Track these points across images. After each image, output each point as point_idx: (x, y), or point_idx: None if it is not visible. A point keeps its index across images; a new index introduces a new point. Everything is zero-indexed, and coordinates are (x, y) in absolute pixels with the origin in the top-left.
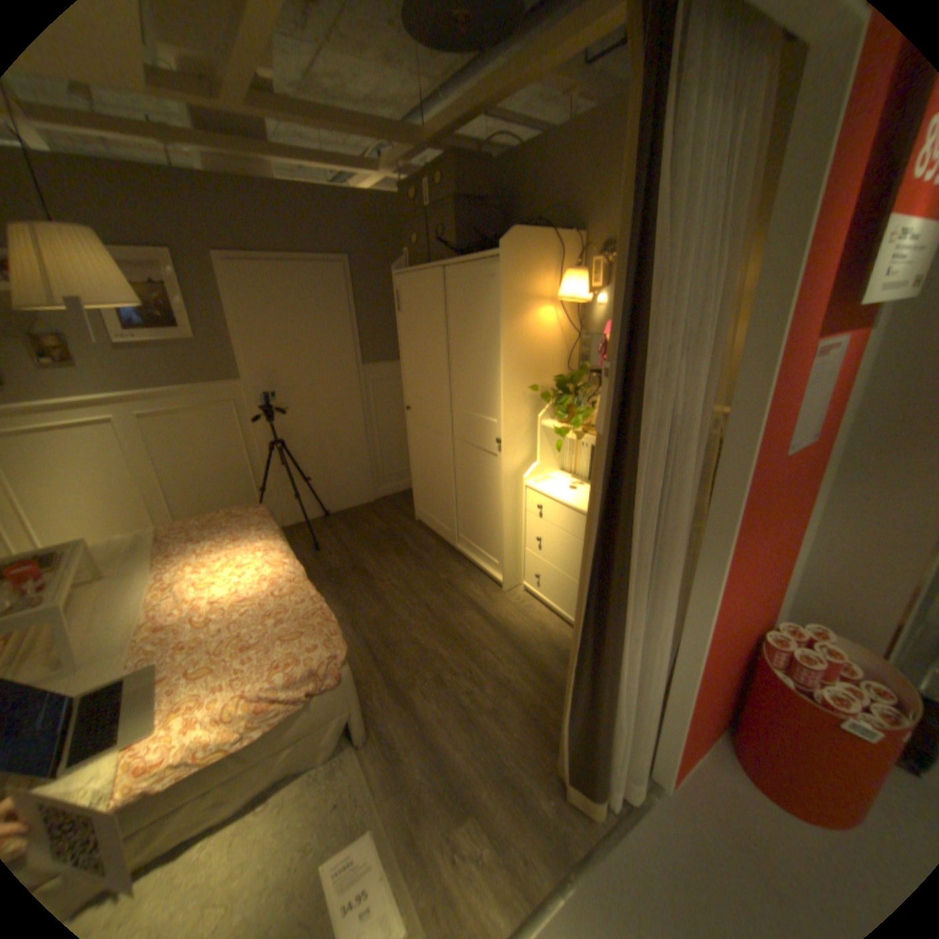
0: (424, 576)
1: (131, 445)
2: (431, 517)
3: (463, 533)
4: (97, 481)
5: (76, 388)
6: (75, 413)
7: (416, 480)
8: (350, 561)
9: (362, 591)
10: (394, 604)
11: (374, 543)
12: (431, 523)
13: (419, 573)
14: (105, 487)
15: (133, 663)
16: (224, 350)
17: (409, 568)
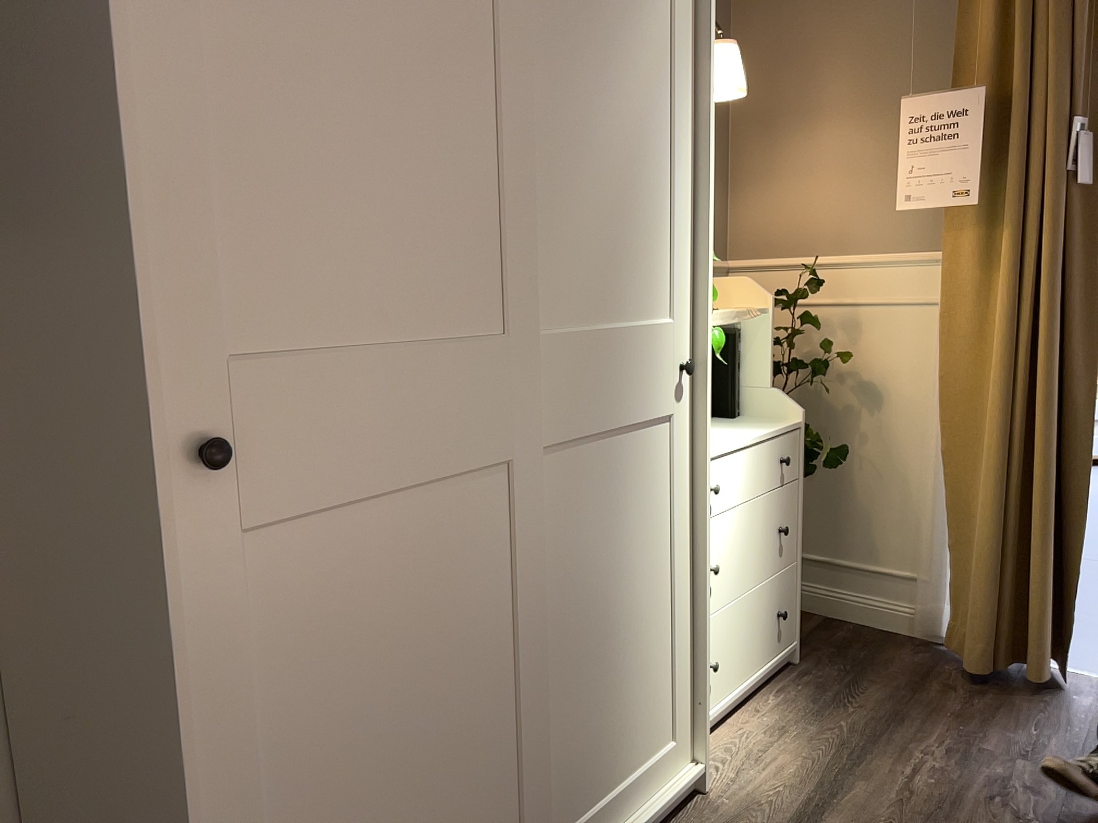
0: None
1: None
2: None
3: (560, 809)
4: None
5: None
6: None
7: None
8: None
9: None
10: None
11: None
12: None
13: None
14: None
15: None
16: None
17: None
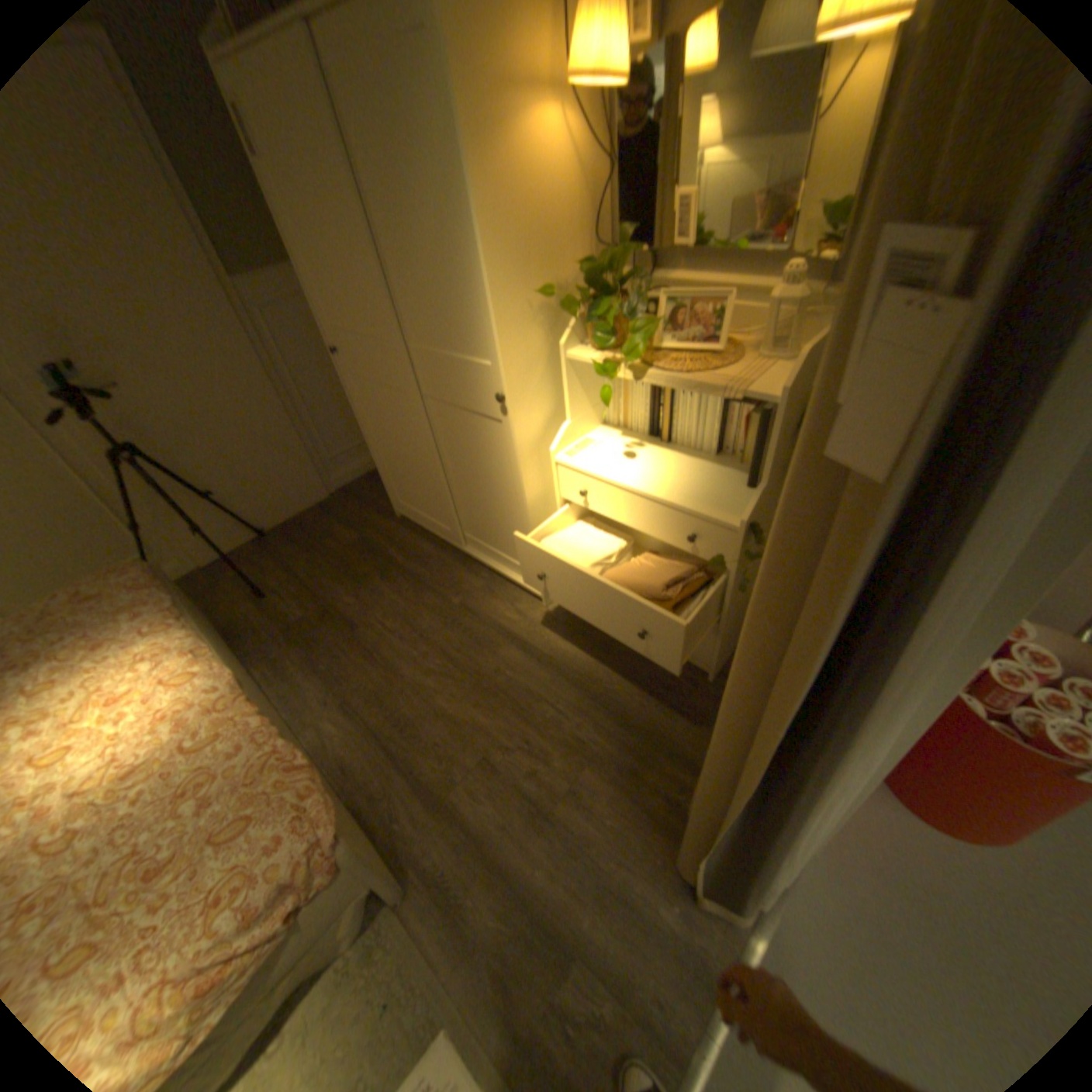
0: (429, 607)
1: None
2: (419, 515)
3: (471, 533)
4: None
5: None
6: None
7: (383, 465)
8: (317, 606)
9: (346, 652)
10: (396, 661)
11: (346, 569)
12: (421, 522)
13: (421, 604)
14: None
15: None
16: None
17: (405, 598)
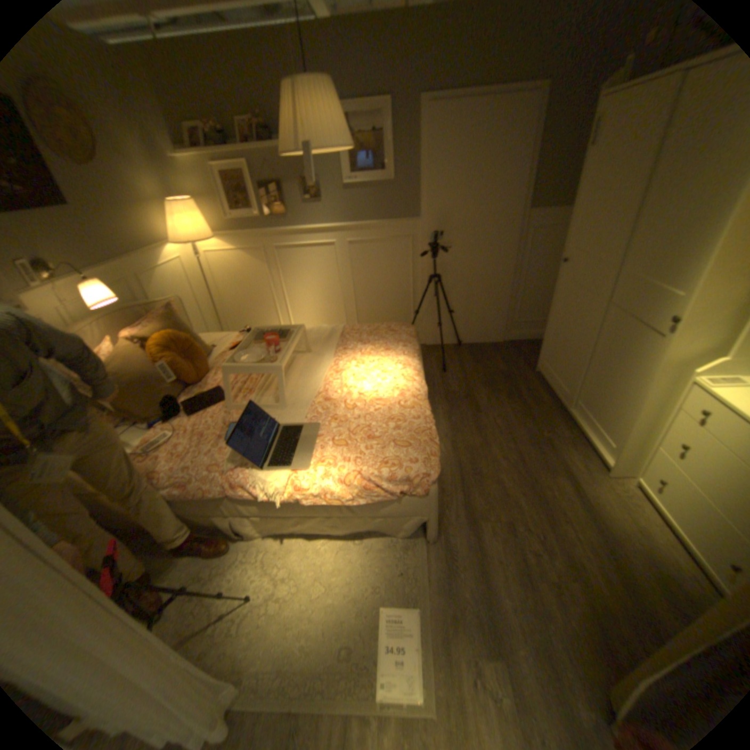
0: (527, 427)
1: (342, 264)
2: (552, 374)
3: (583, 402)
4: (321, 286)
5: (318, 218)
6: (316, 237)
7: (549, 335)
8: (466, 390)
9: (468, 419)
10: (491, 441)
11: (490, 381)
12: (550, 380)
13: (523, 423)
14: (324, 291)
15: (309, 417)
16: (412, 191)
17: (515, 414)
